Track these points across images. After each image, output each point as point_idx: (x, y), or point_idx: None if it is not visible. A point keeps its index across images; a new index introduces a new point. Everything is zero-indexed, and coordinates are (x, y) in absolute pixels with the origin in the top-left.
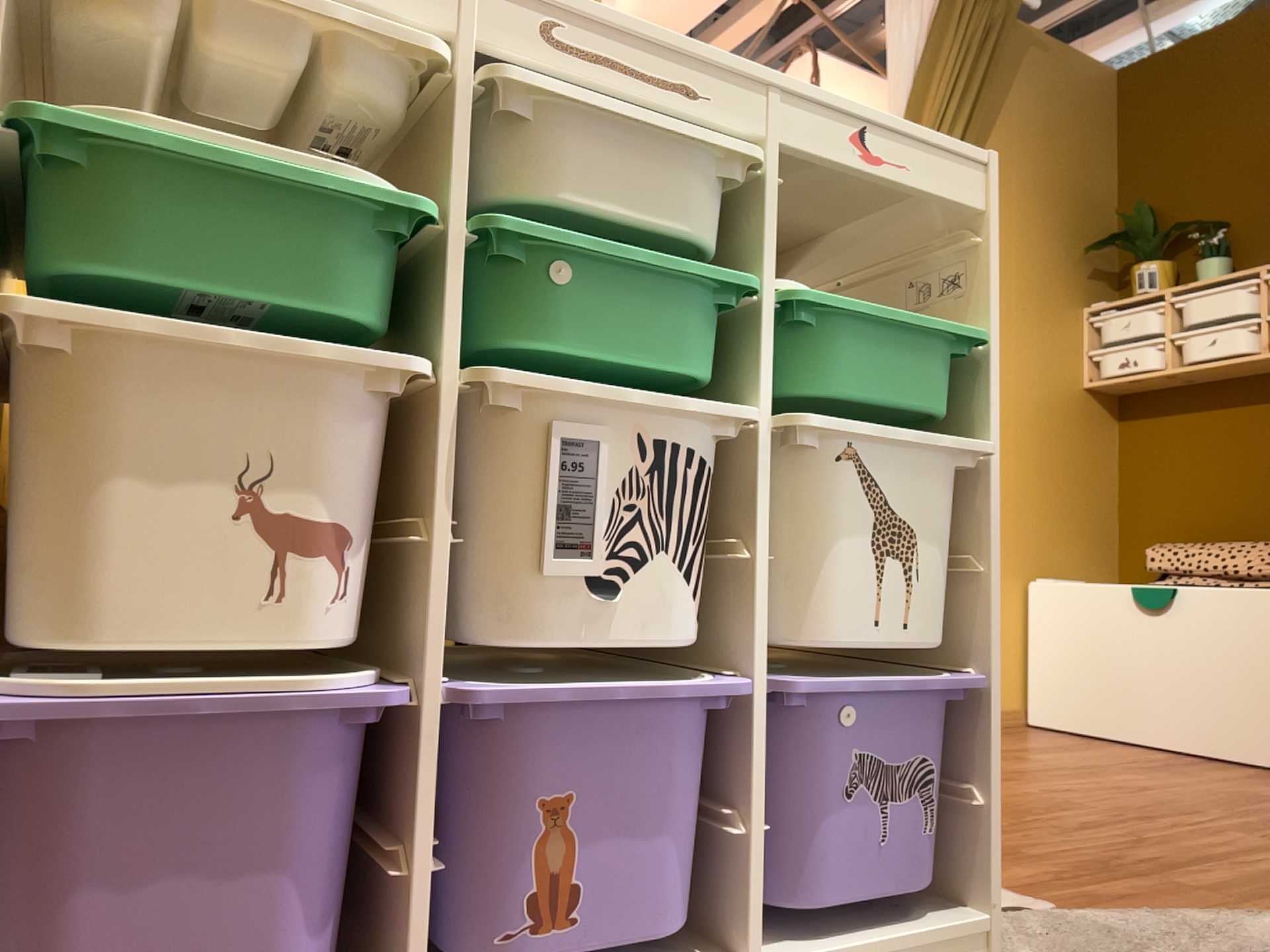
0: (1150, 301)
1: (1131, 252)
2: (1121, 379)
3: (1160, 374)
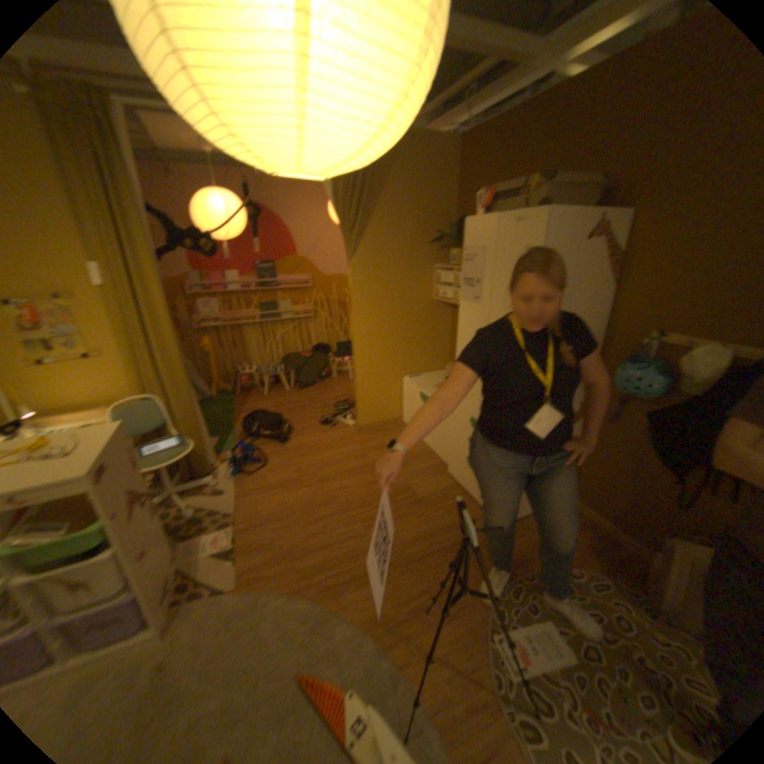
0: (454, 269)
1: (453, 242)
2: (444, 301)
3: (453, 303)
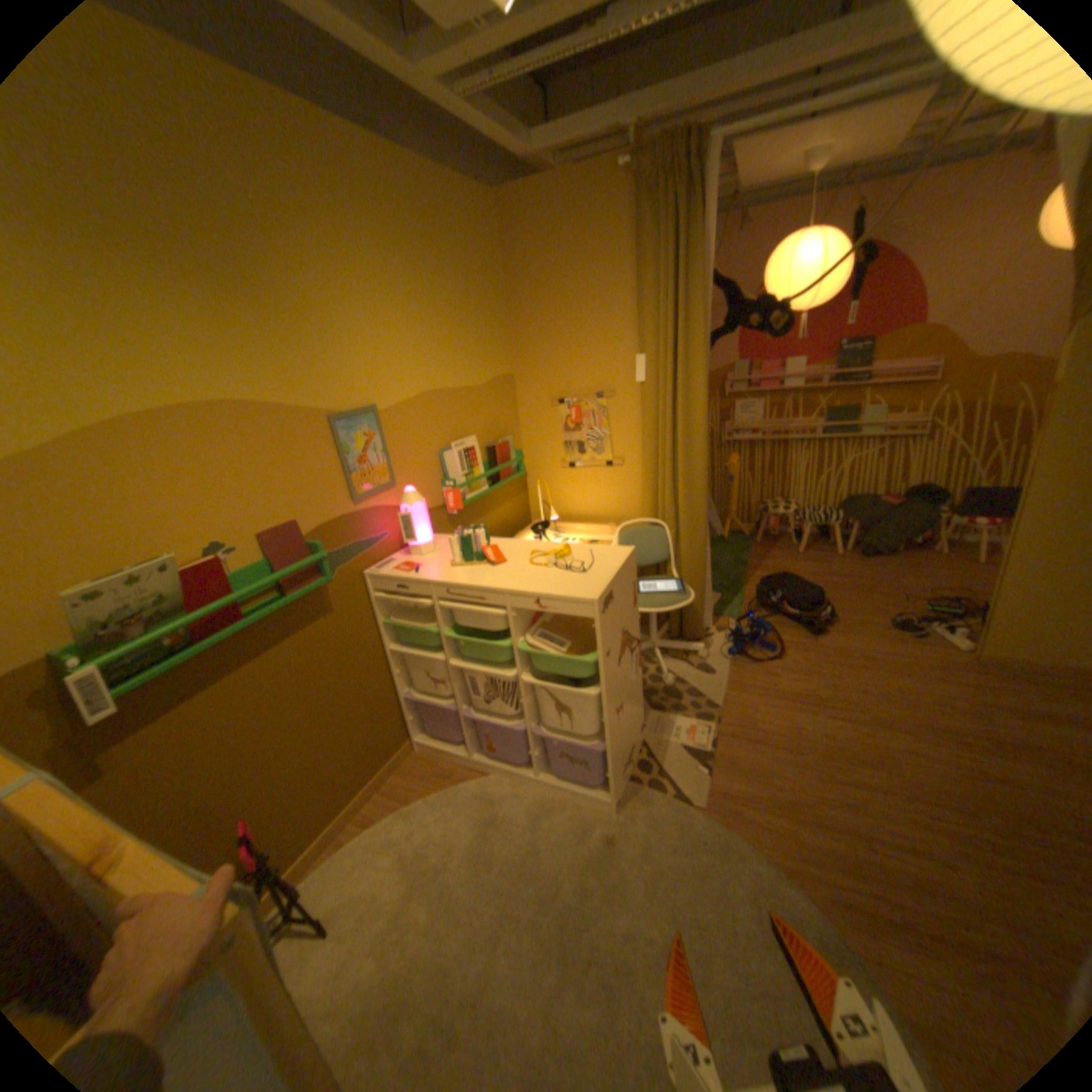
0: None
1: None
2: None
3: None
